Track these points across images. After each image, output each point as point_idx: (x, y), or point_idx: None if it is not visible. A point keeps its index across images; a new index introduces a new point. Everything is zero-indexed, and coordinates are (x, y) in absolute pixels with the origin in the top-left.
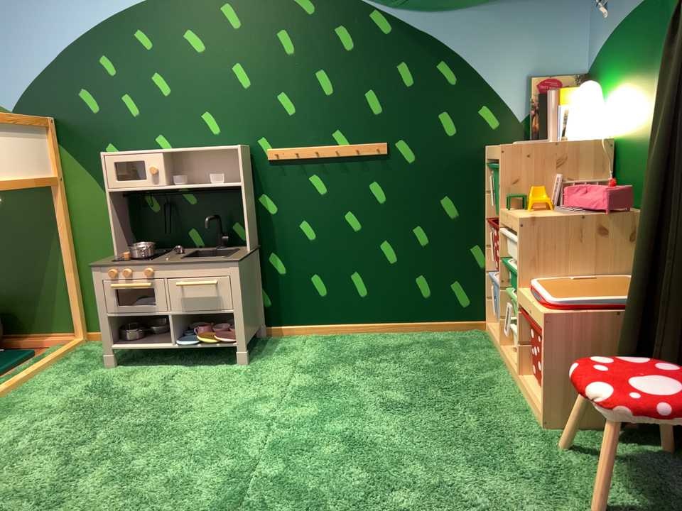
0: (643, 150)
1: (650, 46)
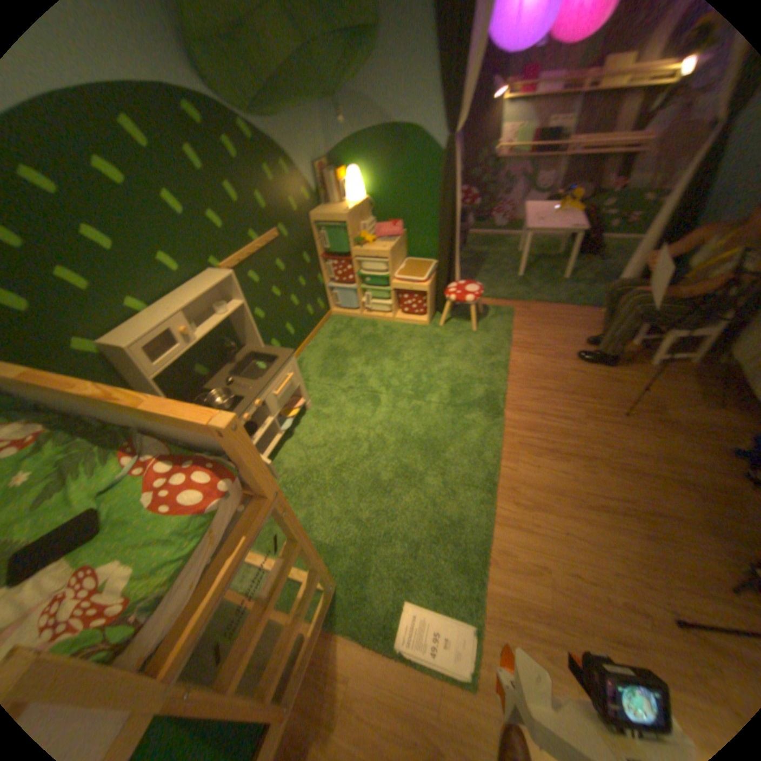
0: (394, 203)
1: (391, 151)
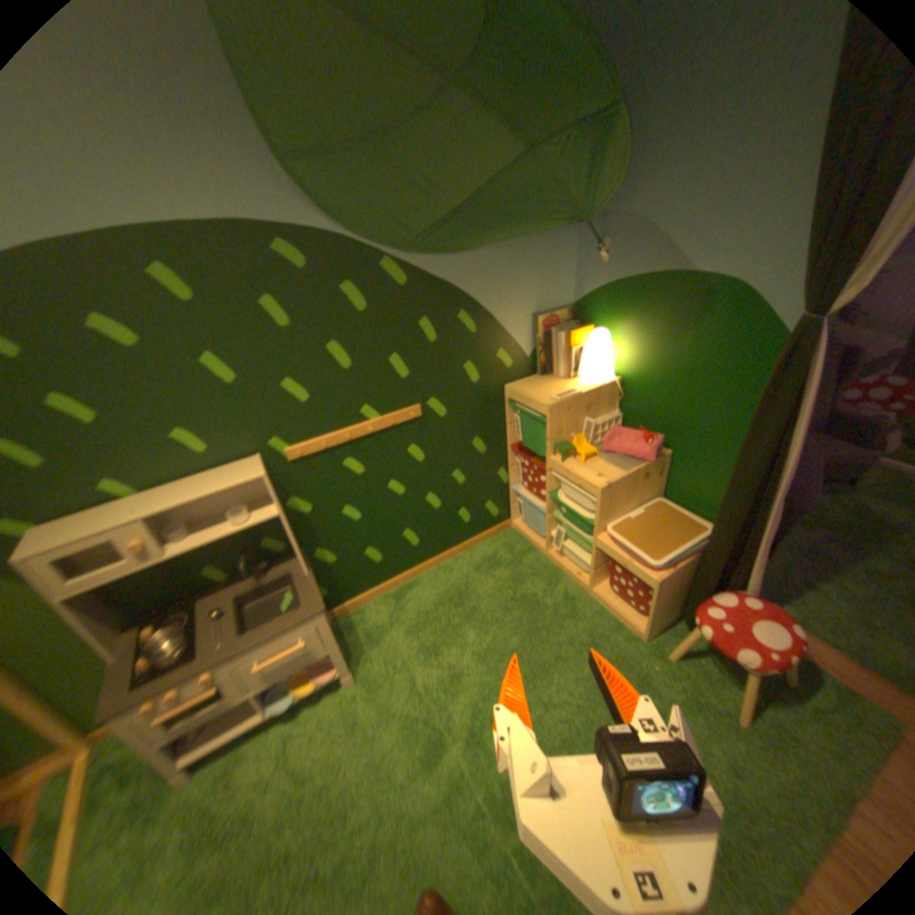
0: (662, 401)
1: (677, 317)
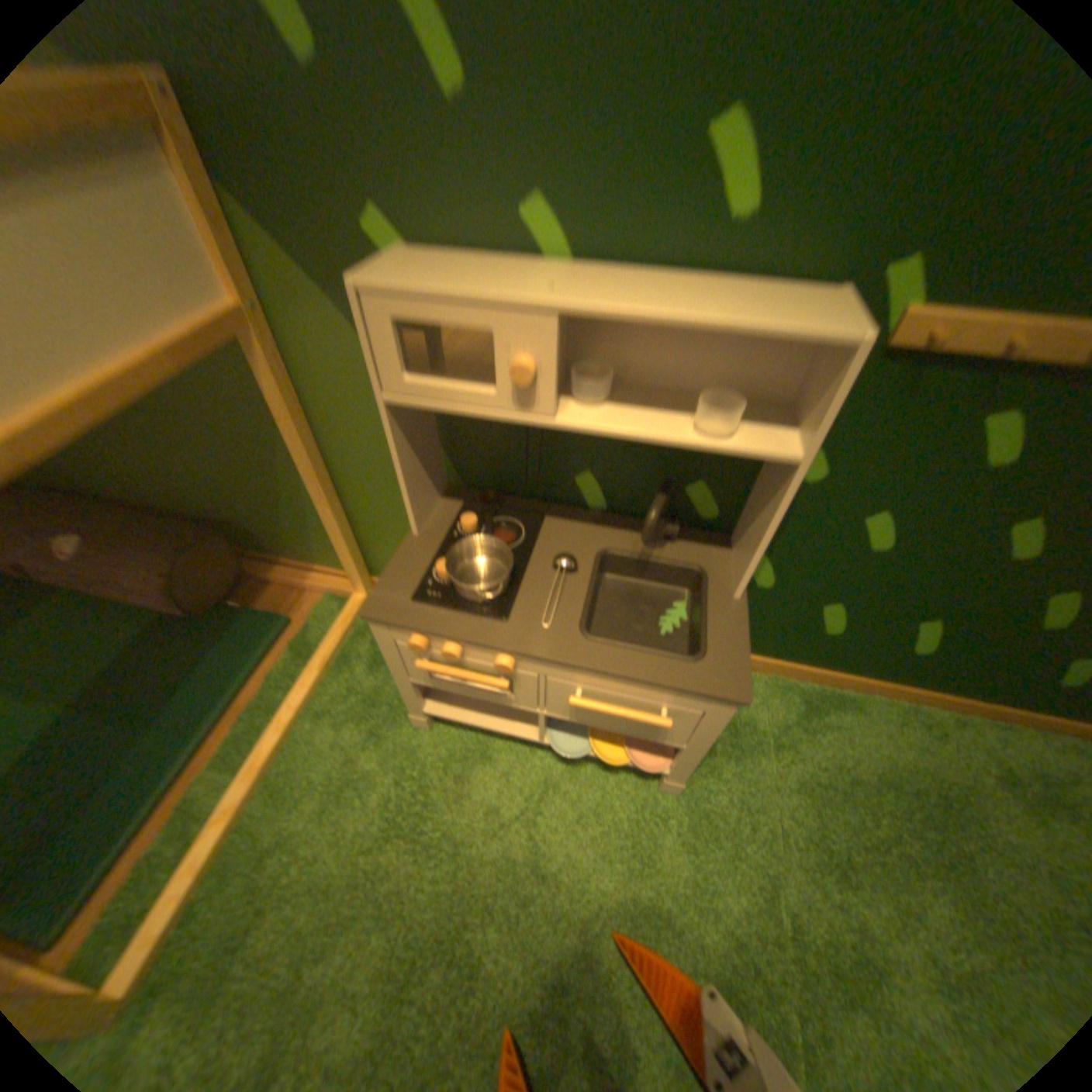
0: None
1: None
